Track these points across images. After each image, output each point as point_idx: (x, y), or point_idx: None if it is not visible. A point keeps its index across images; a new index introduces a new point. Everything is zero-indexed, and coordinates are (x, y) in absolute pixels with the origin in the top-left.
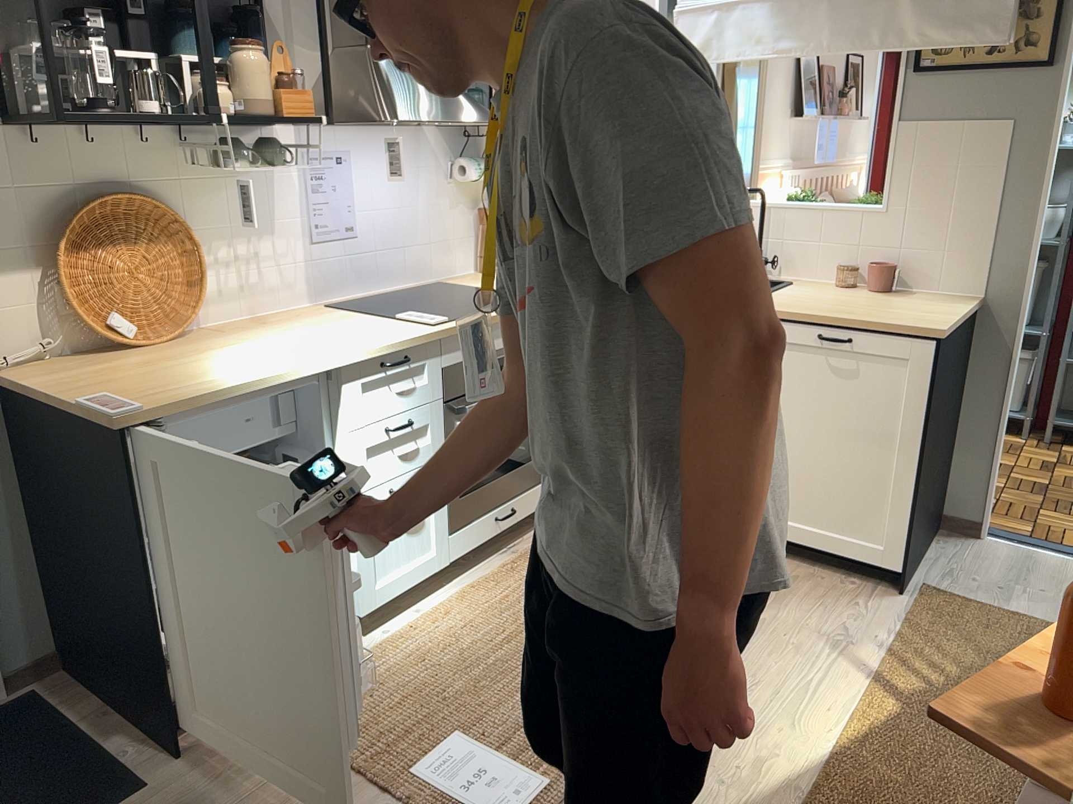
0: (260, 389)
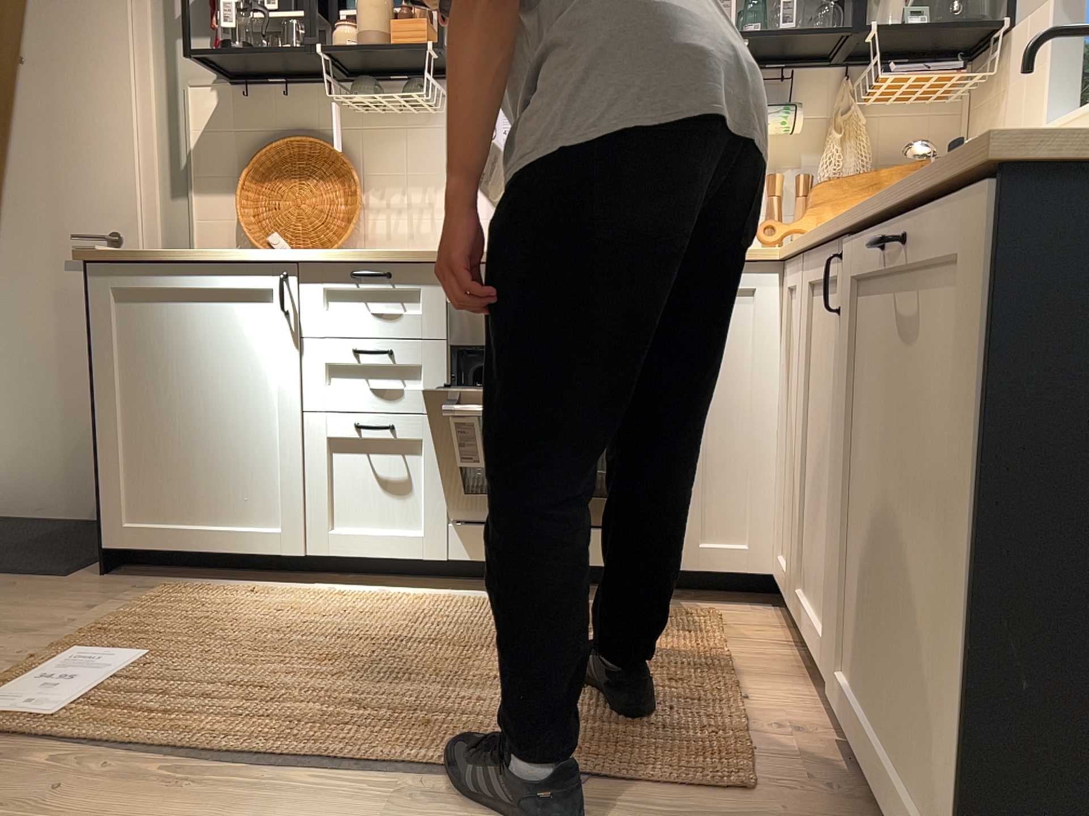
0: (206, 263)
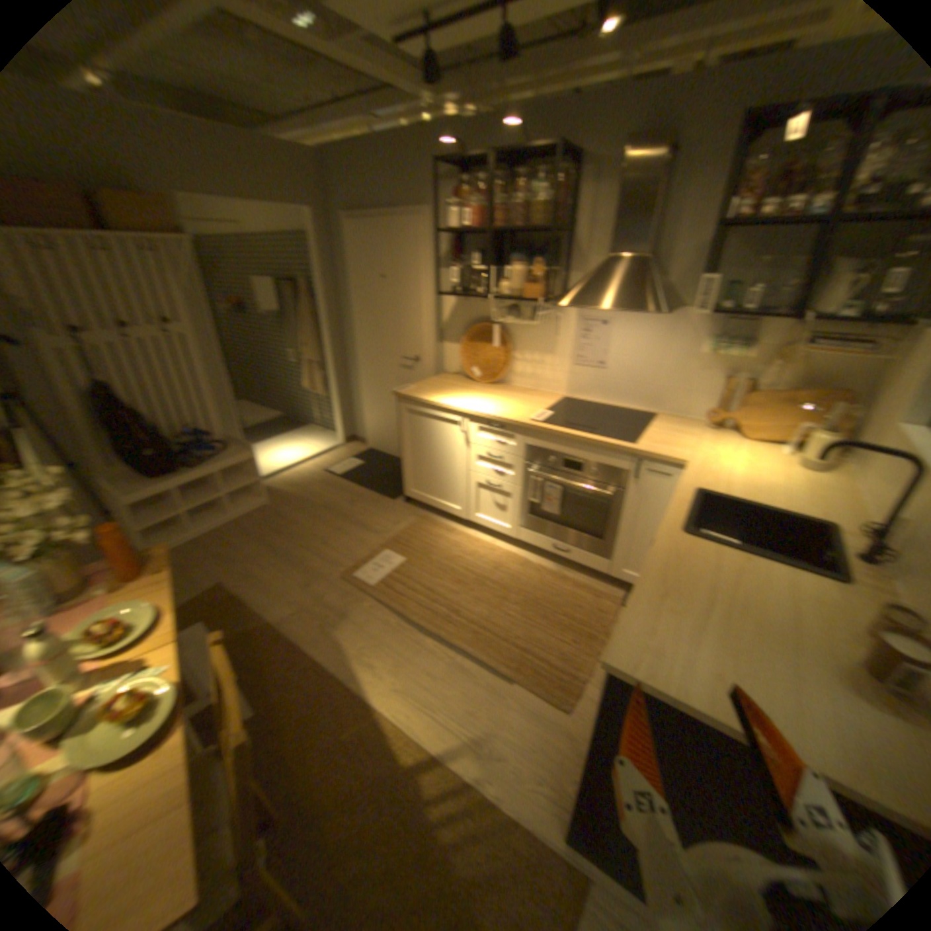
0: (433, 406)
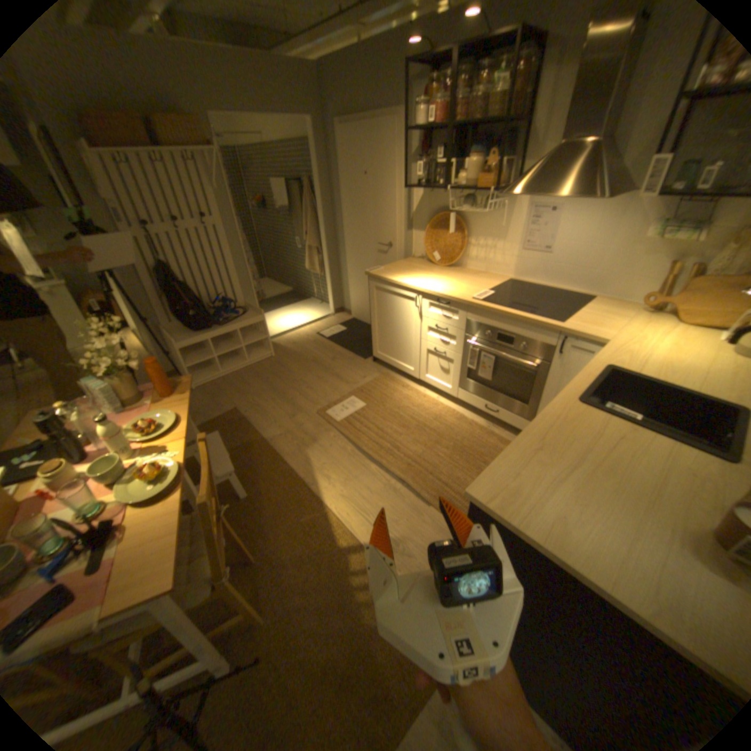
0: (397, 284)
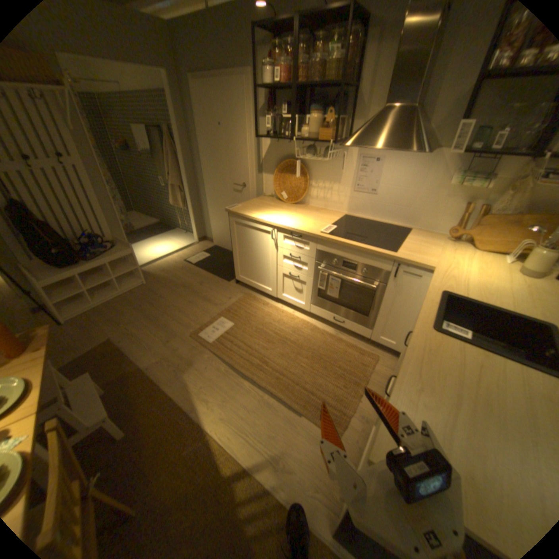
0: (255, 220)
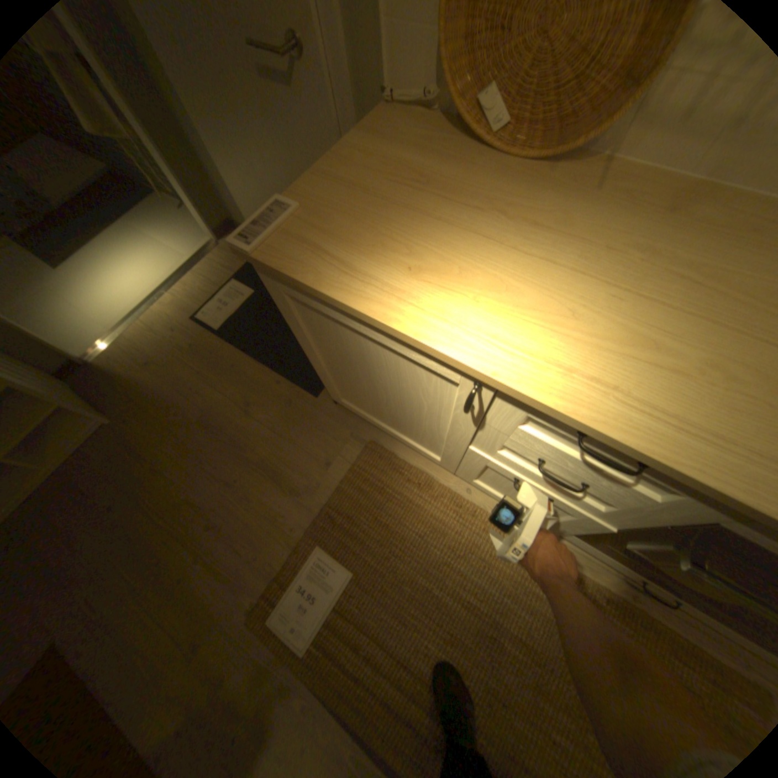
0: (381, 320)
